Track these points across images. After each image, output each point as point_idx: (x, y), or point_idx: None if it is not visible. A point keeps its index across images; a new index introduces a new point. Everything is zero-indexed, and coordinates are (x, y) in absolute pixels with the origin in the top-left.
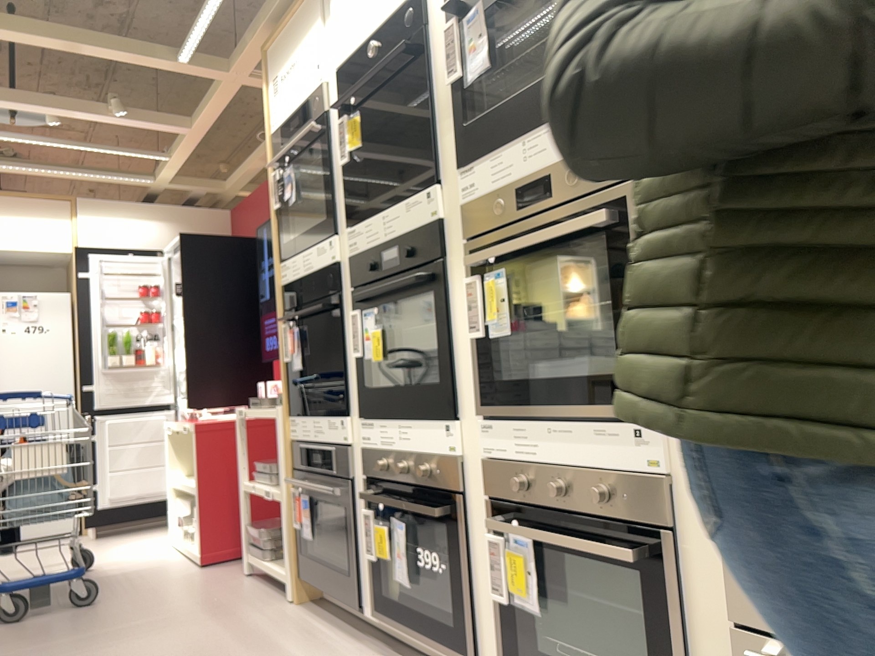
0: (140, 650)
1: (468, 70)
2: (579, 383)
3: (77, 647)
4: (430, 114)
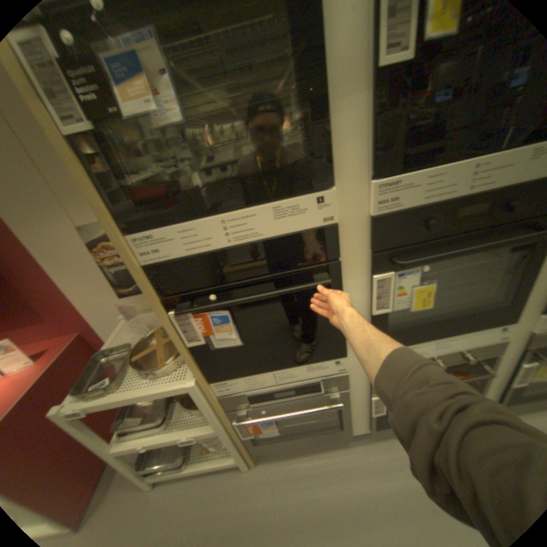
0: None
1: None
2: None
3: None
4: None
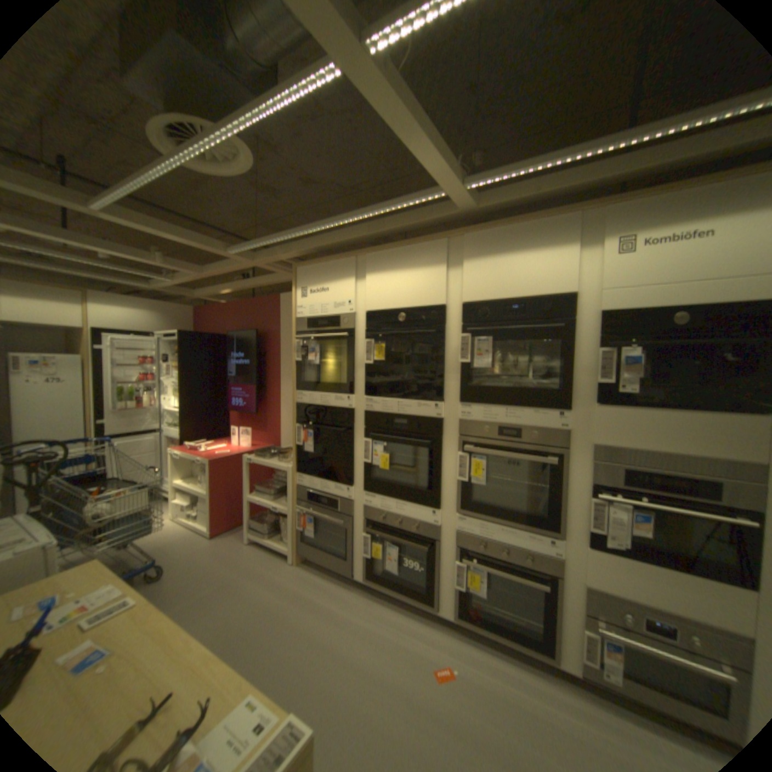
0: (227, 617)
1: (473, 361)
2: (515, 512)
3: (181, 621)
4: (442, 369)
